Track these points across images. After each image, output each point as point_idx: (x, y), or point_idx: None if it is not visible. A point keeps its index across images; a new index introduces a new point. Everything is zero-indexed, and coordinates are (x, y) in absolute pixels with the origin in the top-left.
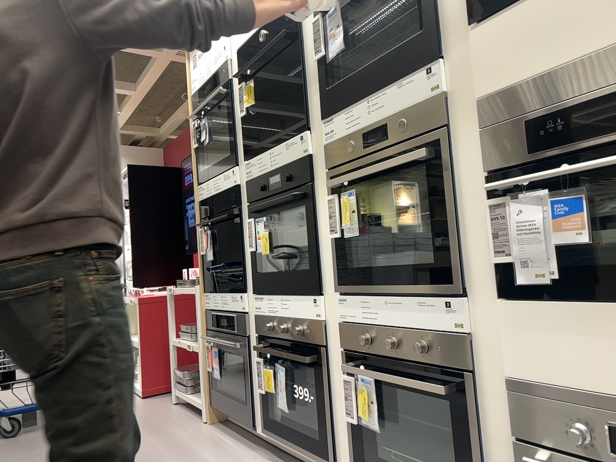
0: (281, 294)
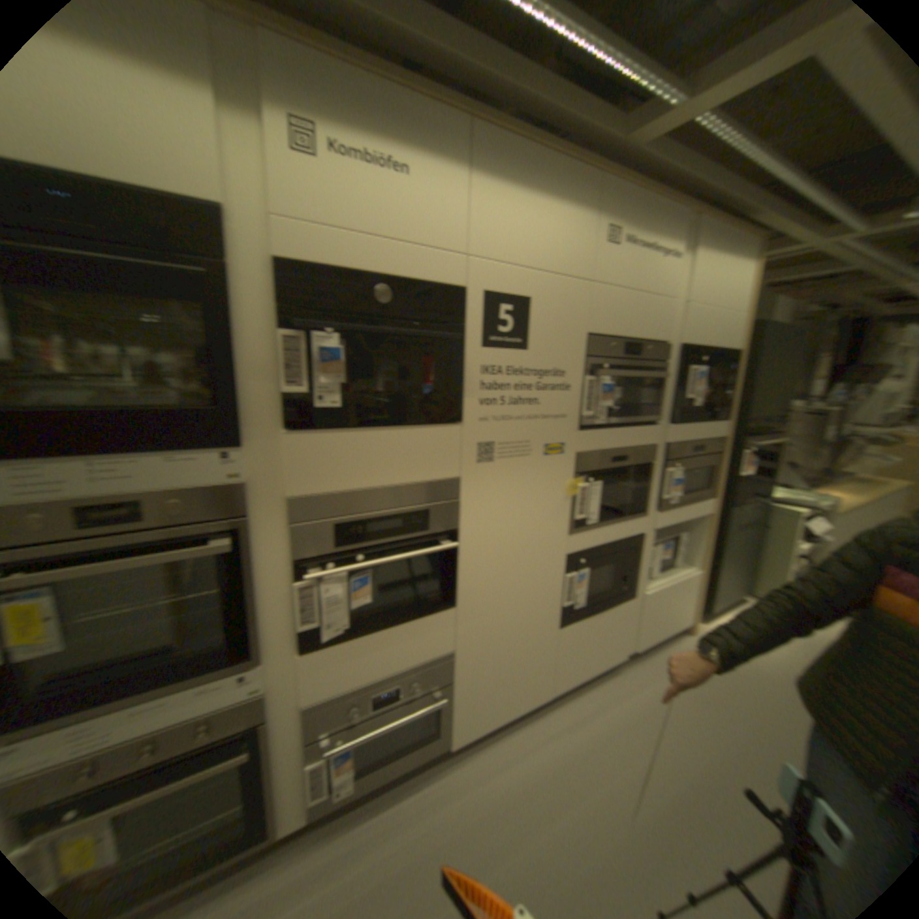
0: None
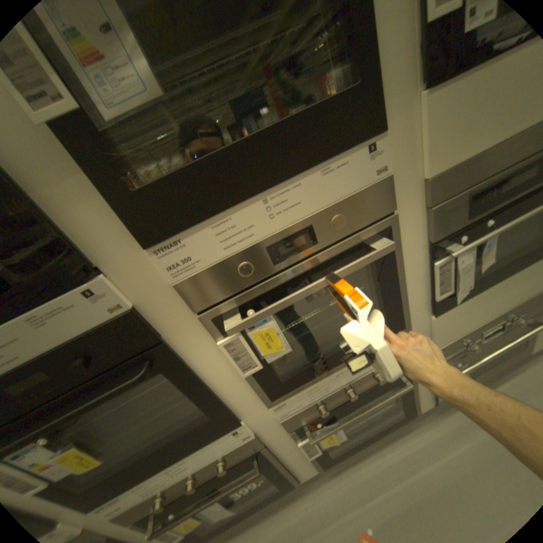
0: (159, 471)
